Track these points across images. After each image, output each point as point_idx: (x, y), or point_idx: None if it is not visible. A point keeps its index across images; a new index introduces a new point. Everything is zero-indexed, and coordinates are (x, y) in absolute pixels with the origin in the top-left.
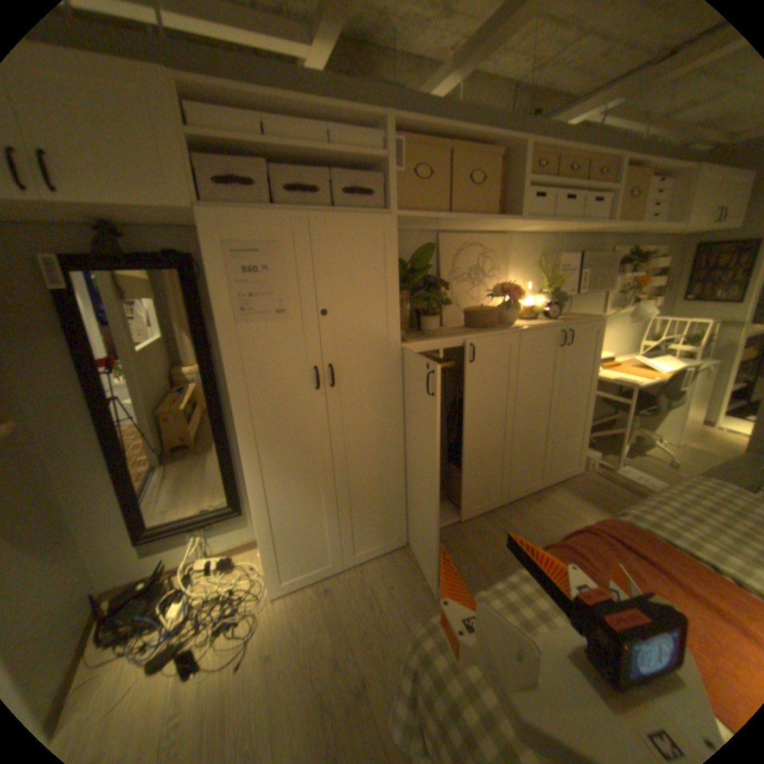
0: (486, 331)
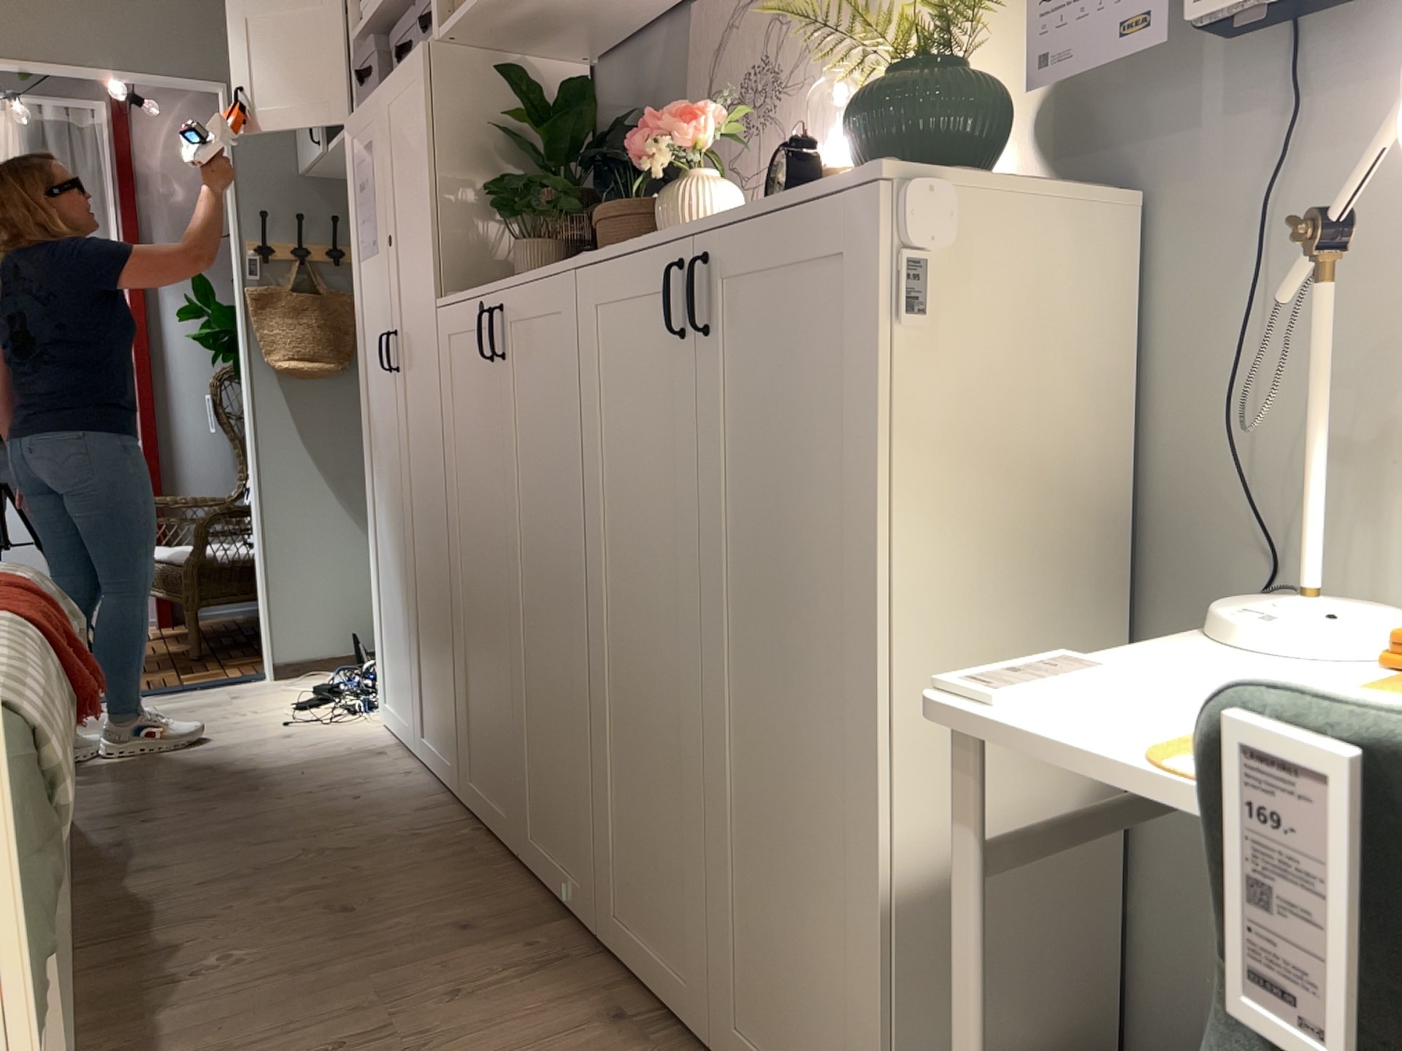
0: (540, 271)
